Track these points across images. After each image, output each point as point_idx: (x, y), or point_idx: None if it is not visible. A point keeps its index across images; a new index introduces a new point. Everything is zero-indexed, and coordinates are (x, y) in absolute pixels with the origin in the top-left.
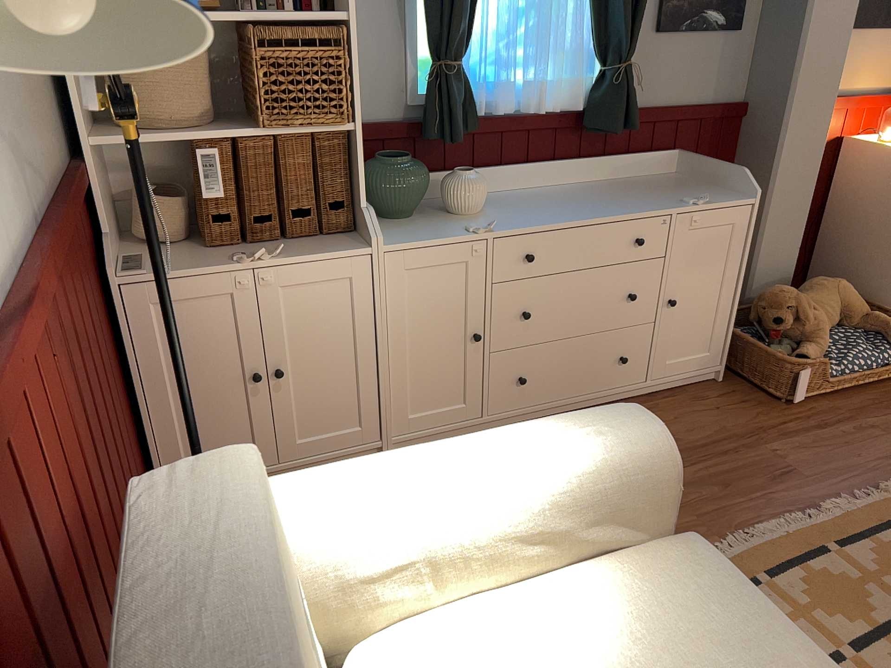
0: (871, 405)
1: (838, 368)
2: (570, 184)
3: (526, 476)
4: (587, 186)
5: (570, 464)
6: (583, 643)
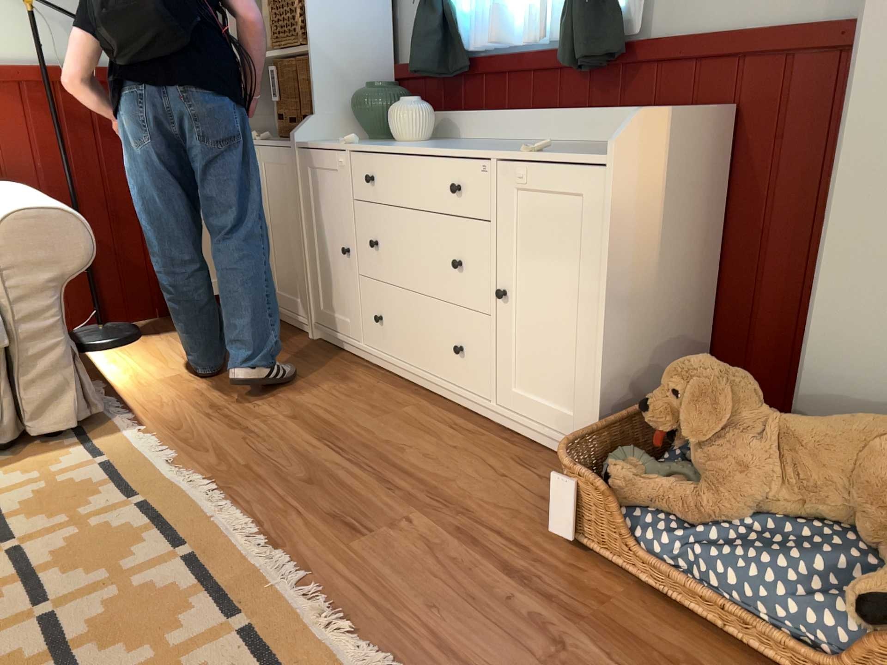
0: (667, 654)
1: (680, 548)
2: (559, 142)
3: None
4: (562, 144)
5: None
6: None
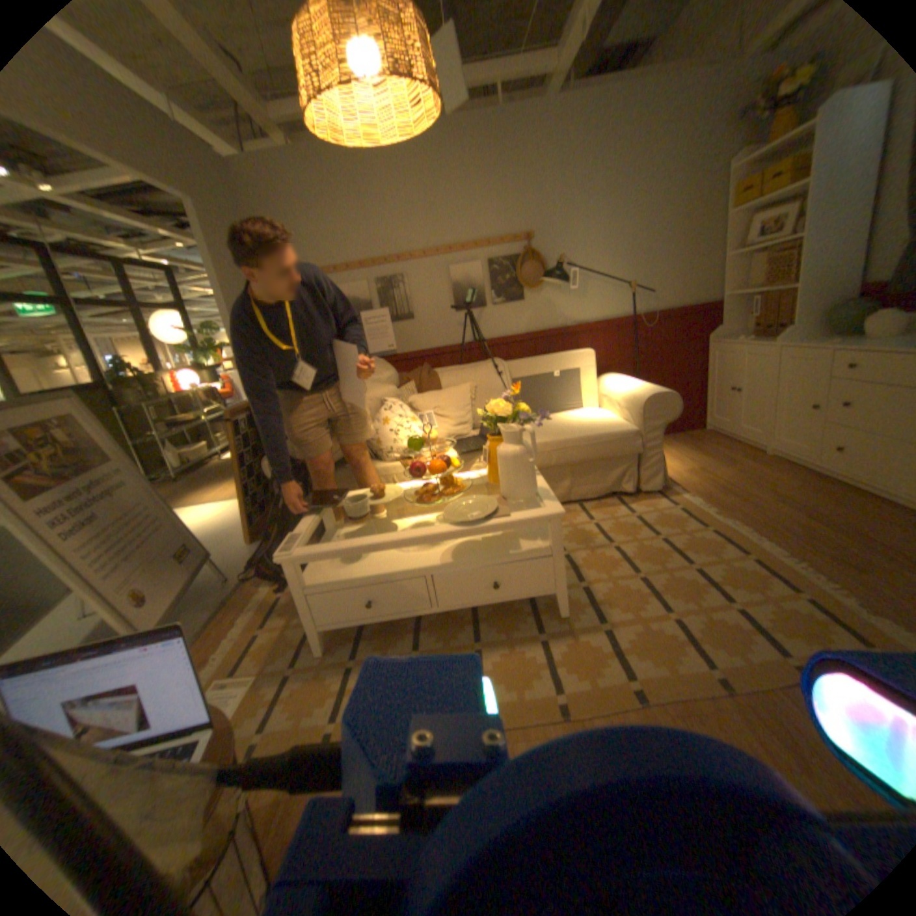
0: None
1: None
2: None
3: (627, 387)
4: None
5: (633, 389)
6: (593, 418)
